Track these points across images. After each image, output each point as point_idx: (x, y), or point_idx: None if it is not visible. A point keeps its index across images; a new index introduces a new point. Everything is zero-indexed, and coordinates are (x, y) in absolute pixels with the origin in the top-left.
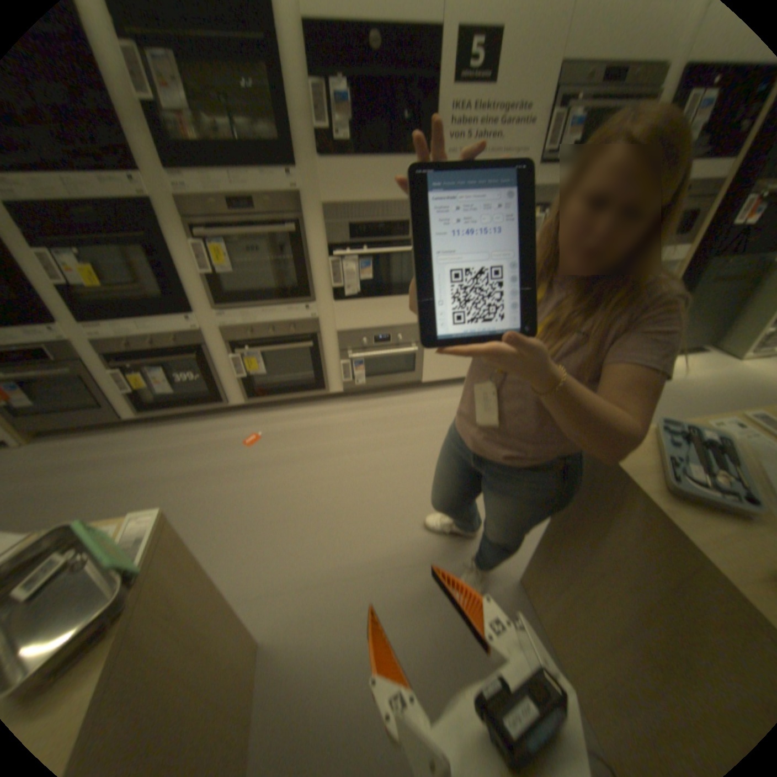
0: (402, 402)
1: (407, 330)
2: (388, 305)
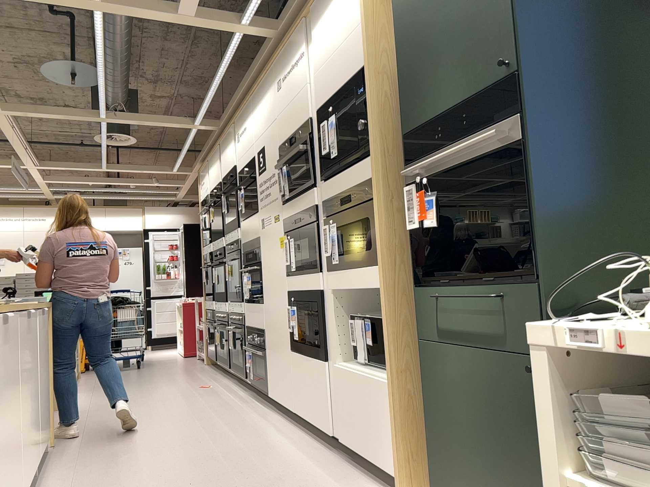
0: (254, 406)
1: (260, 333)
2: (255, 309)
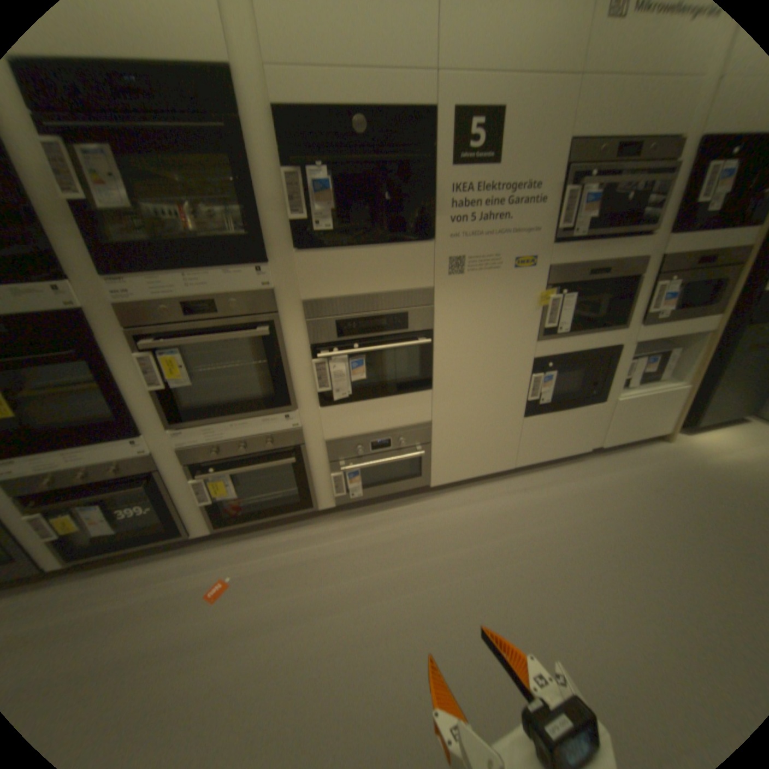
0: (409, 513)
1: (411, 430)
2: (387, 404)
